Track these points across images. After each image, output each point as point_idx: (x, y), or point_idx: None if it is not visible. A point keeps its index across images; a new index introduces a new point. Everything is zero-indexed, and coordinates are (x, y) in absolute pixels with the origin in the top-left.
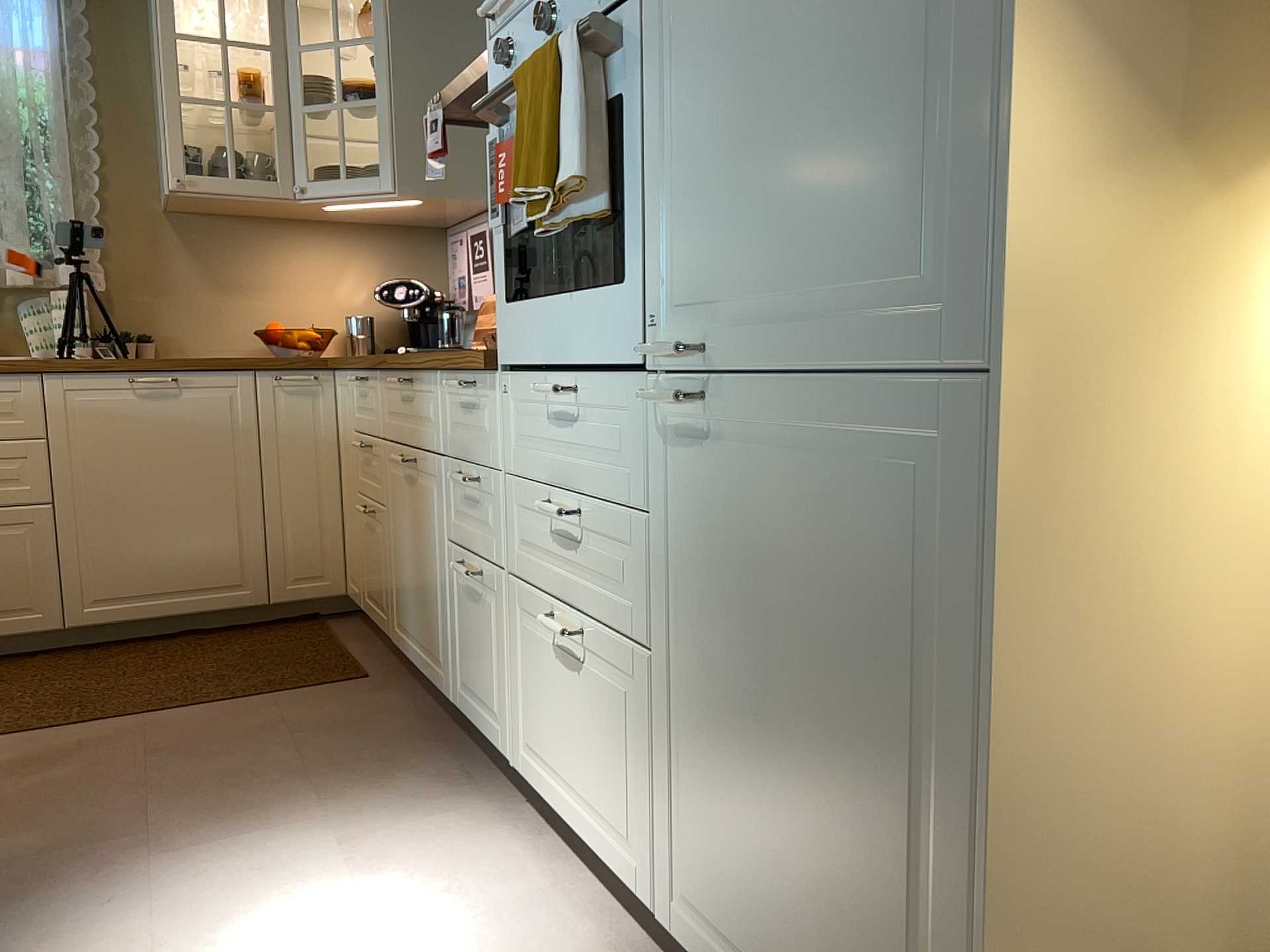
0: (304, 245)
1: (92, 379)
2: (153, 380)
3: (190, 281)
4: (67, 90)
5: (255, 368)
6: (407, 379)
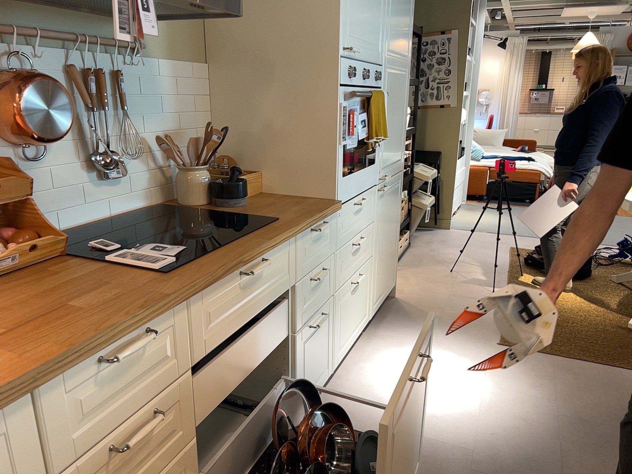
0: None
1: None
2: None
3: None
4: None
5: None
6: (262, 261)
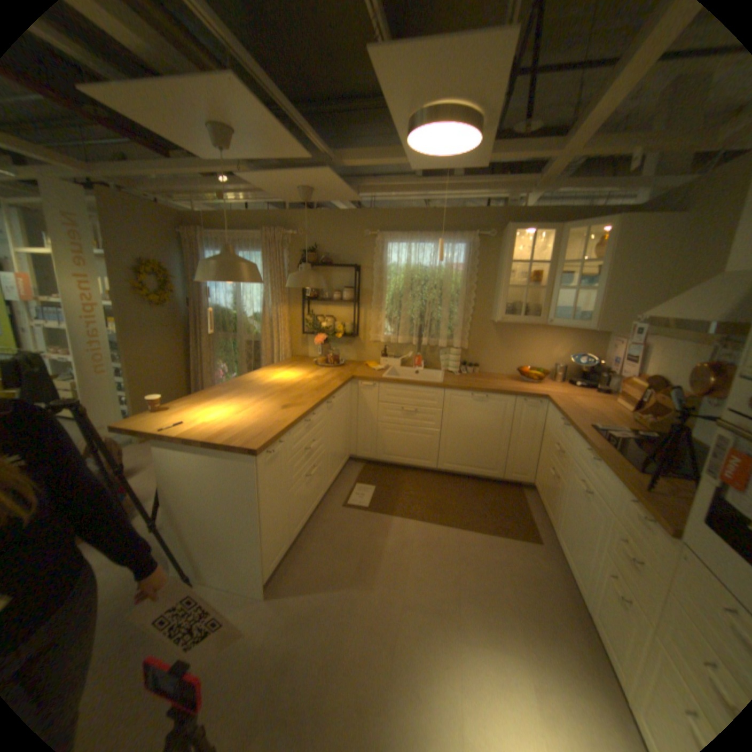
0: (543, 333)
1: (459, 392)
2: (479, 396)
3: (495, 345)
4: (467, 277)
5: (517, 396)
6: (598, 459)
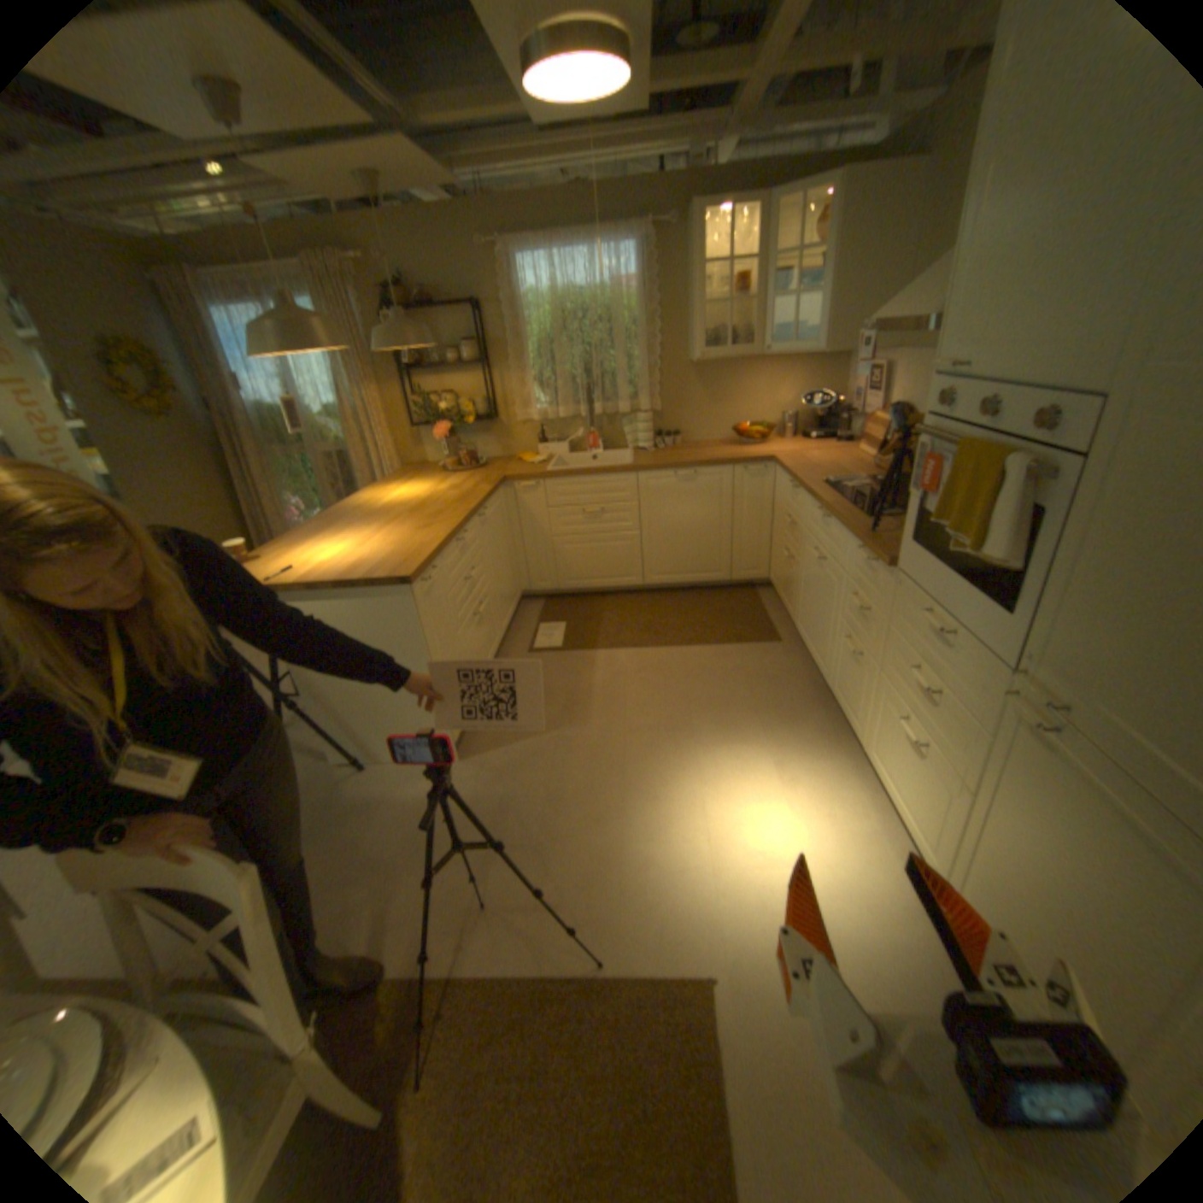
0: (760, 371)
1: (656, 474)
2: (684, 474)
3: (698, 399)
4: (643, 297)
5: (733, 465)
6: (826, 516)
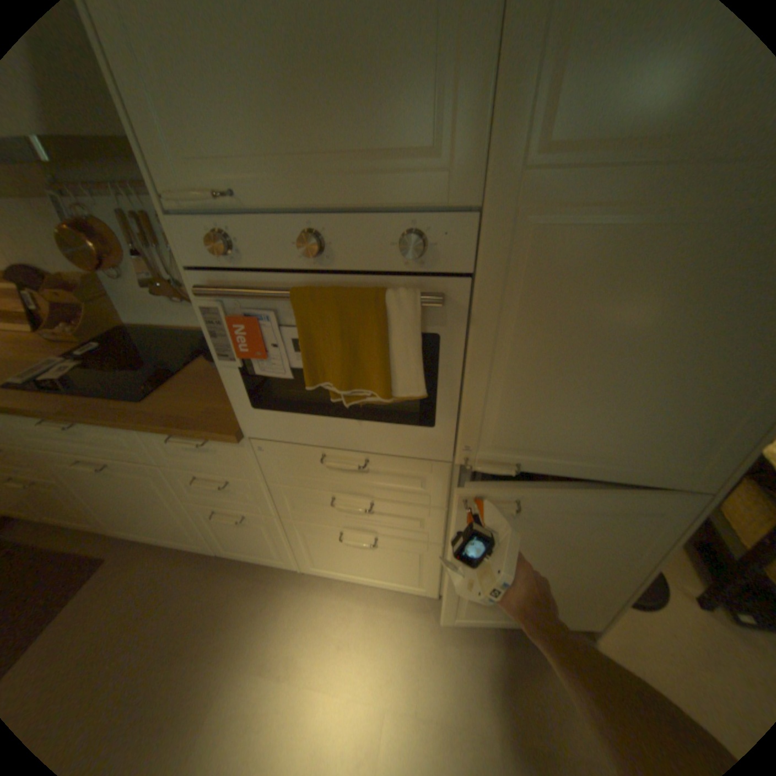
0: None
1: None
2: None
3: None
4: None
5: None
6: (67, 425)
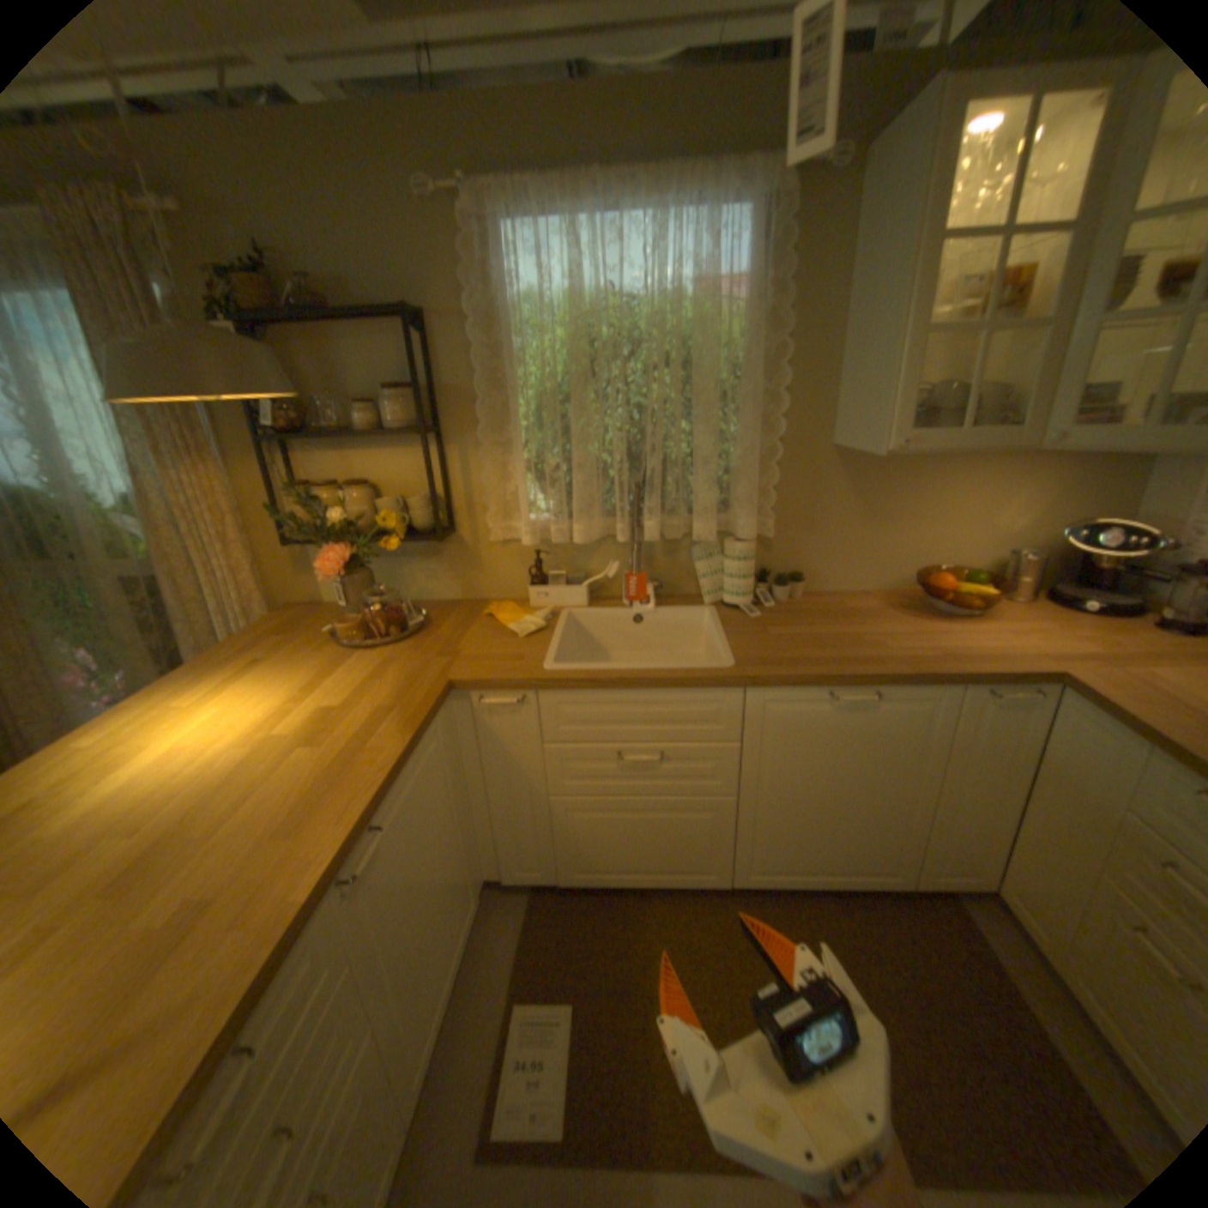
0: (976, 469)
1: (794, 691)
2: (860, 699)
3: (846, 516)
4: (762, 317)
5: (974, 684)
6: None
